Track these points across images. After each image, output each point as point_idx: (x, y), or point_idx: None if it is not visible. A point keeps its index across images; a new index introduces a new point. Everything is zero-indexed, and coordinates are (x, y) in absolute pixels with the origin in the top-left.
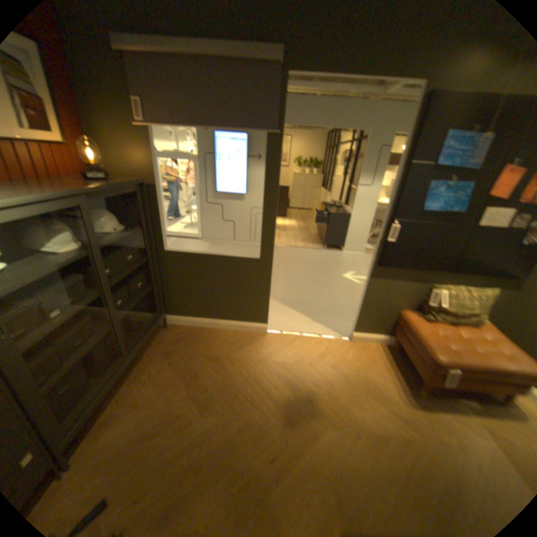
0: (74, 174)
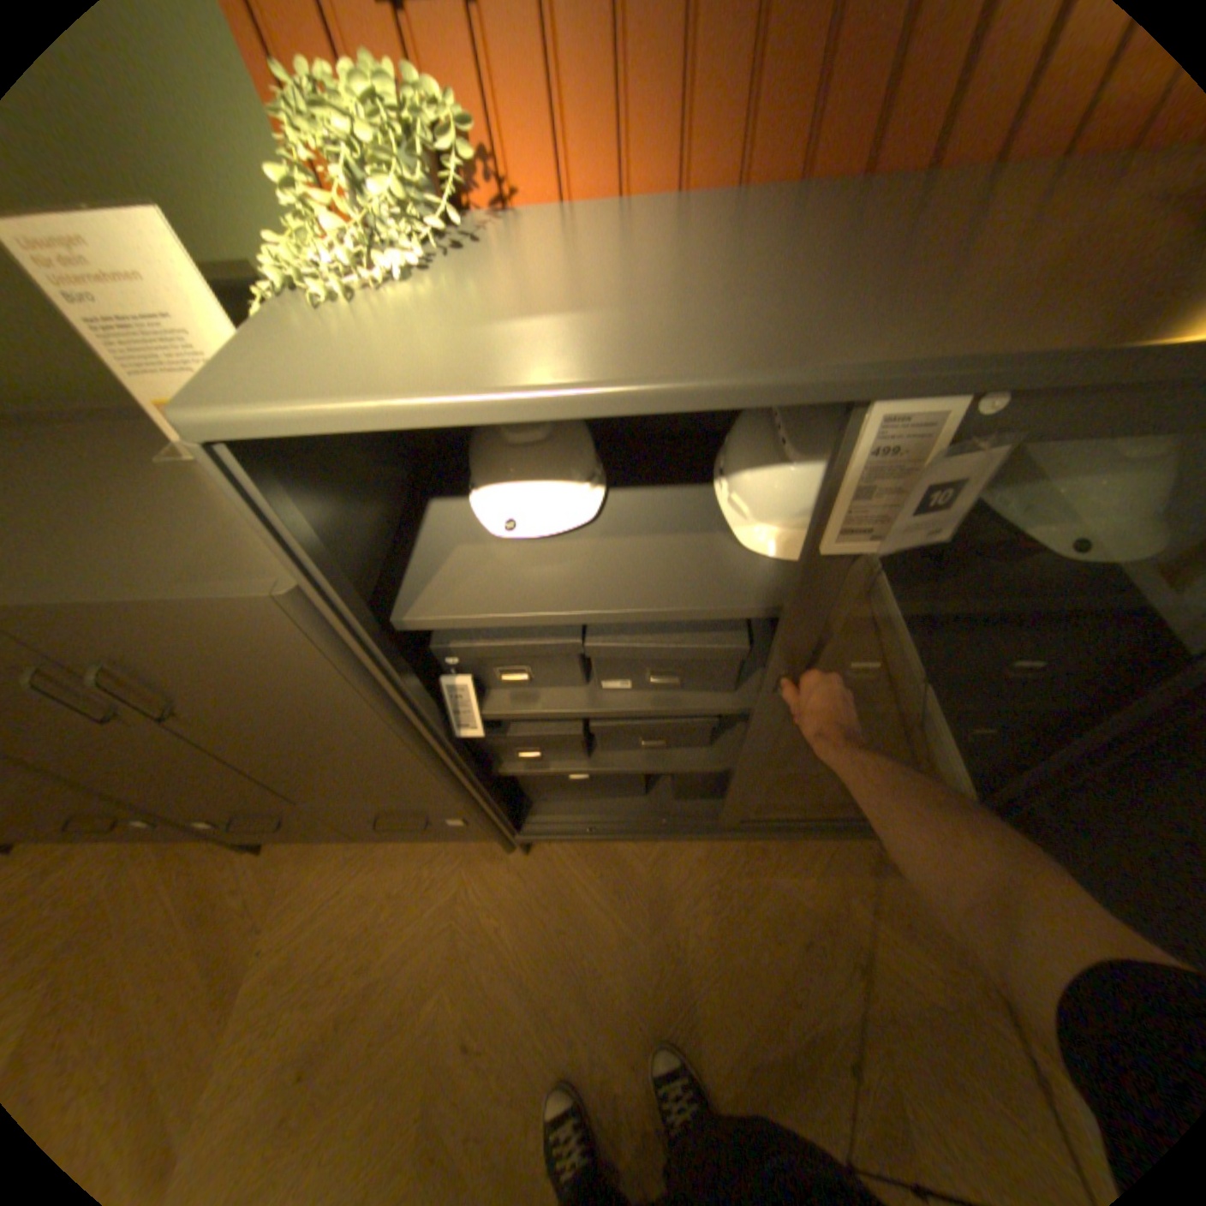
0: None
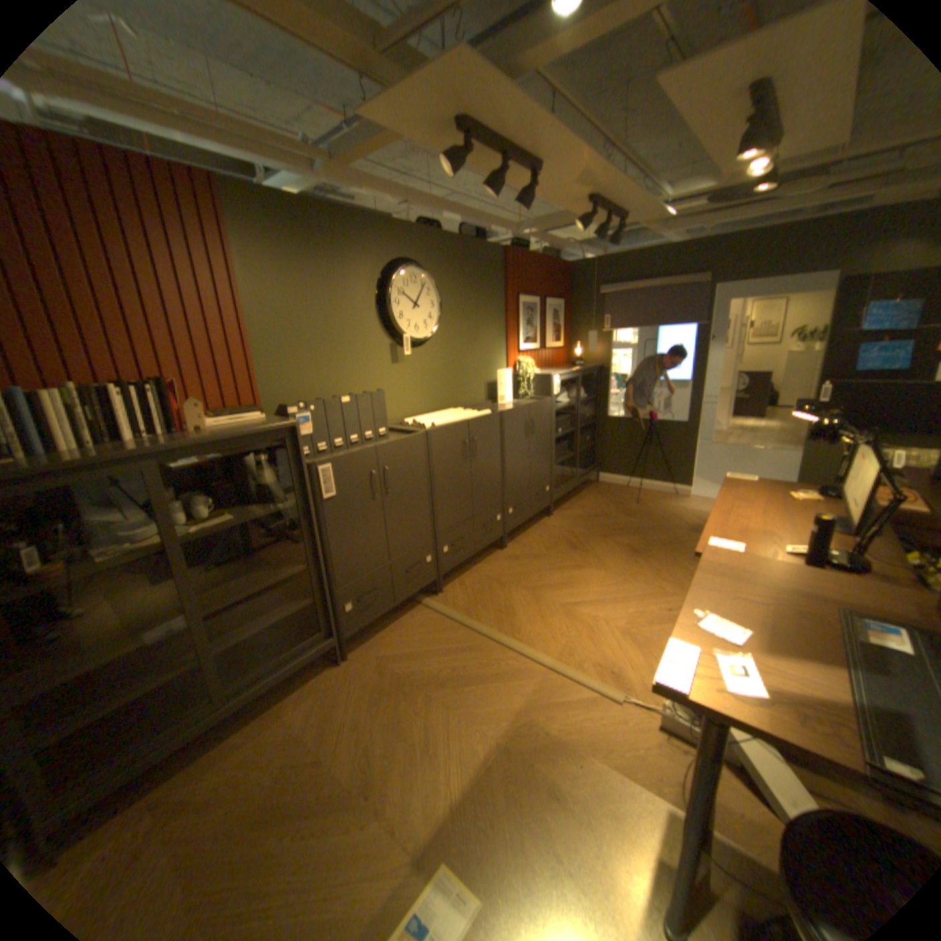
0: (564, 366)
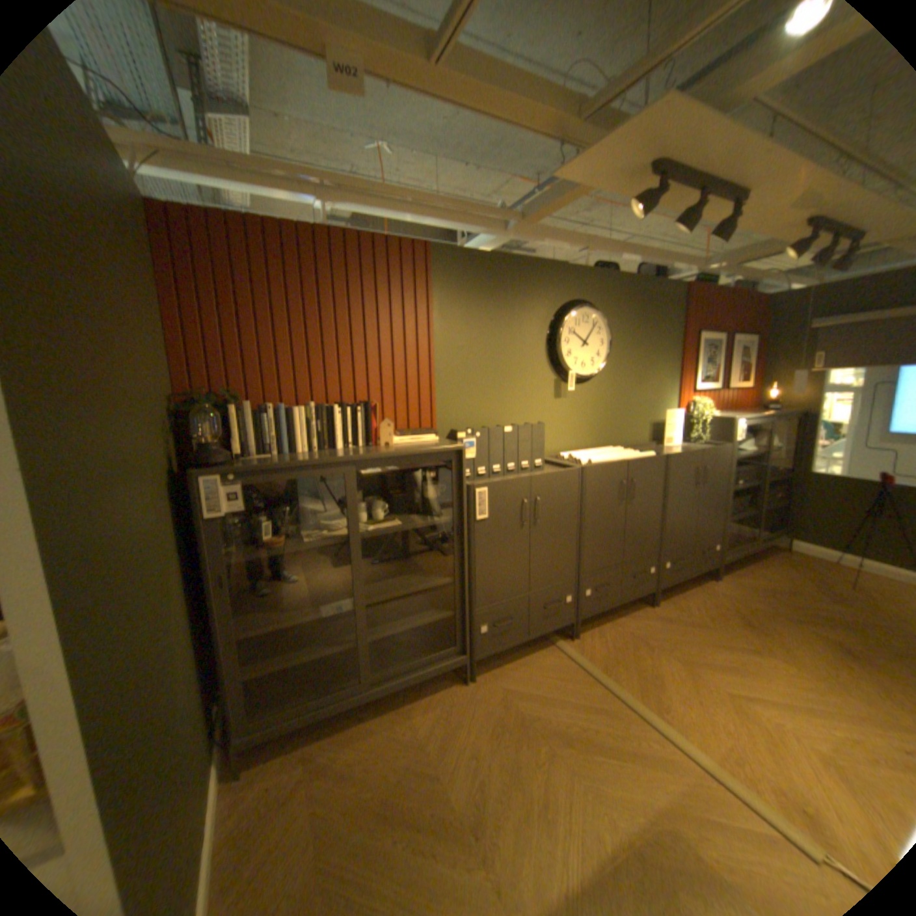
0: (753, 409)
